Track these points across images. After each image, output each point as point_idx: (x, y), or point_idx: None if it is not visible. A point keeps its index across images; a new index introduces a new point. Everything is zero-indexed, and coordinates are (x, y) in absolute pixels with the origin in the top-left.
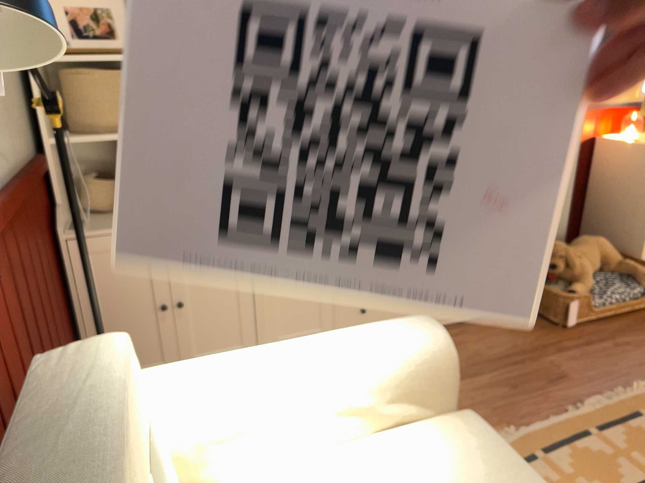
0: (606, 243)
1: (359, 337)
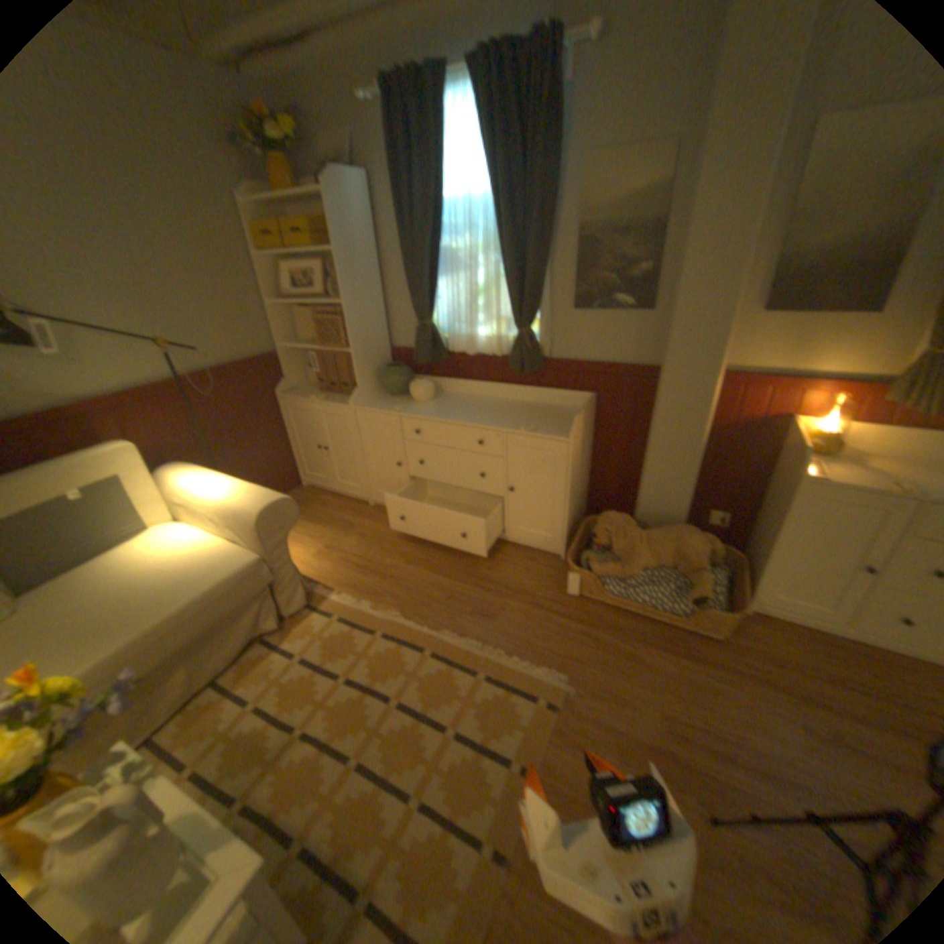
0: (693, 540)
1: (242, 488)
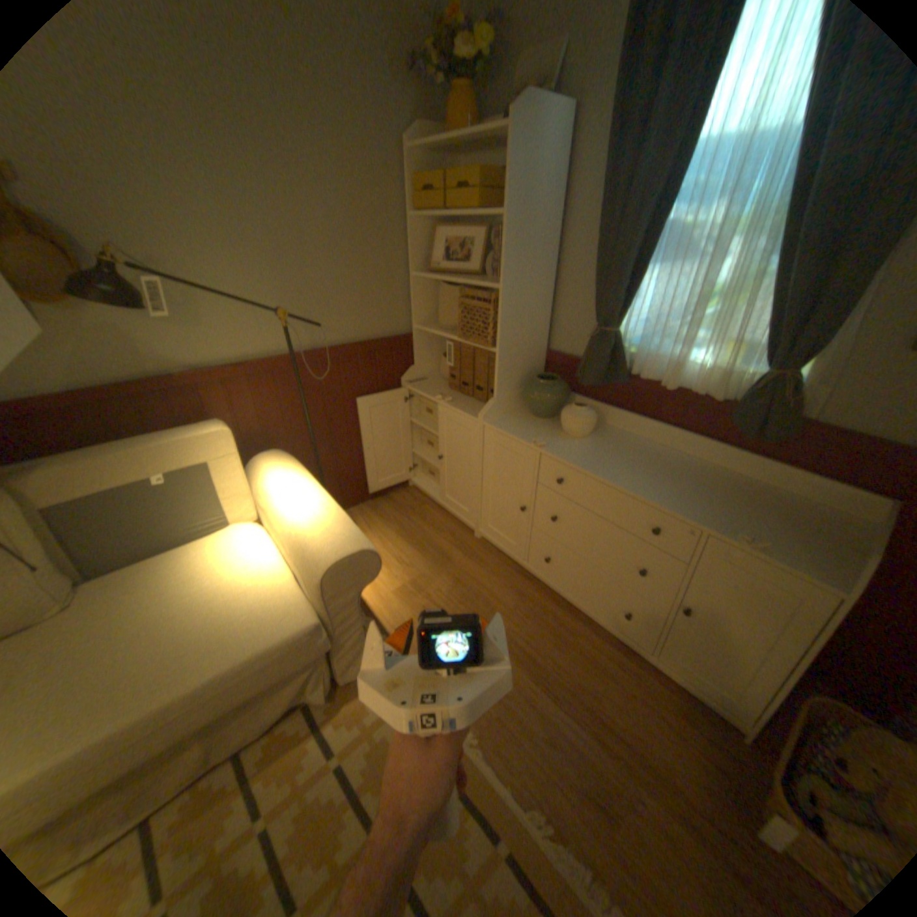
0: None
1: (324, 520)
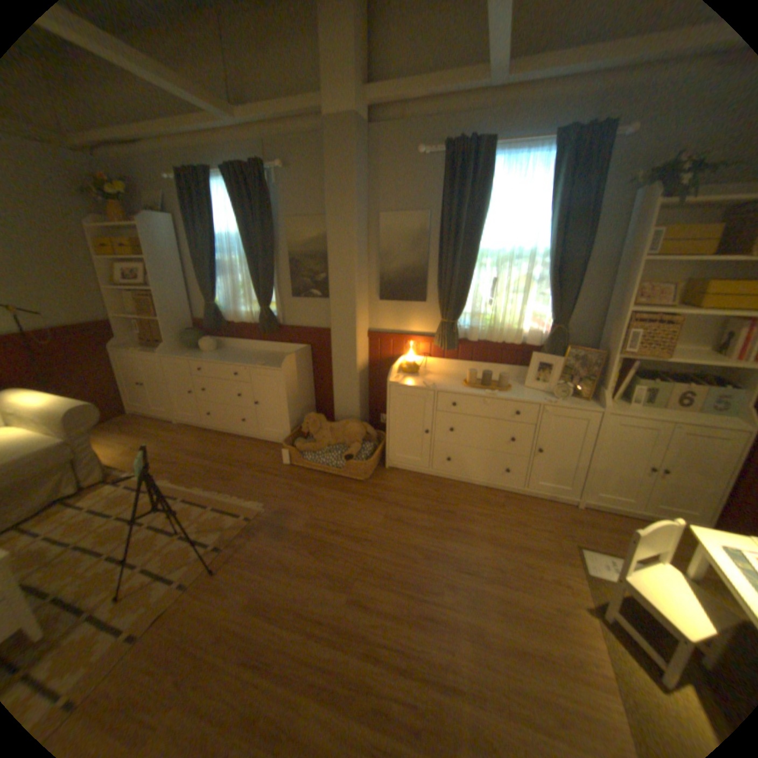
0: (352, 426)
1: (58, 402)
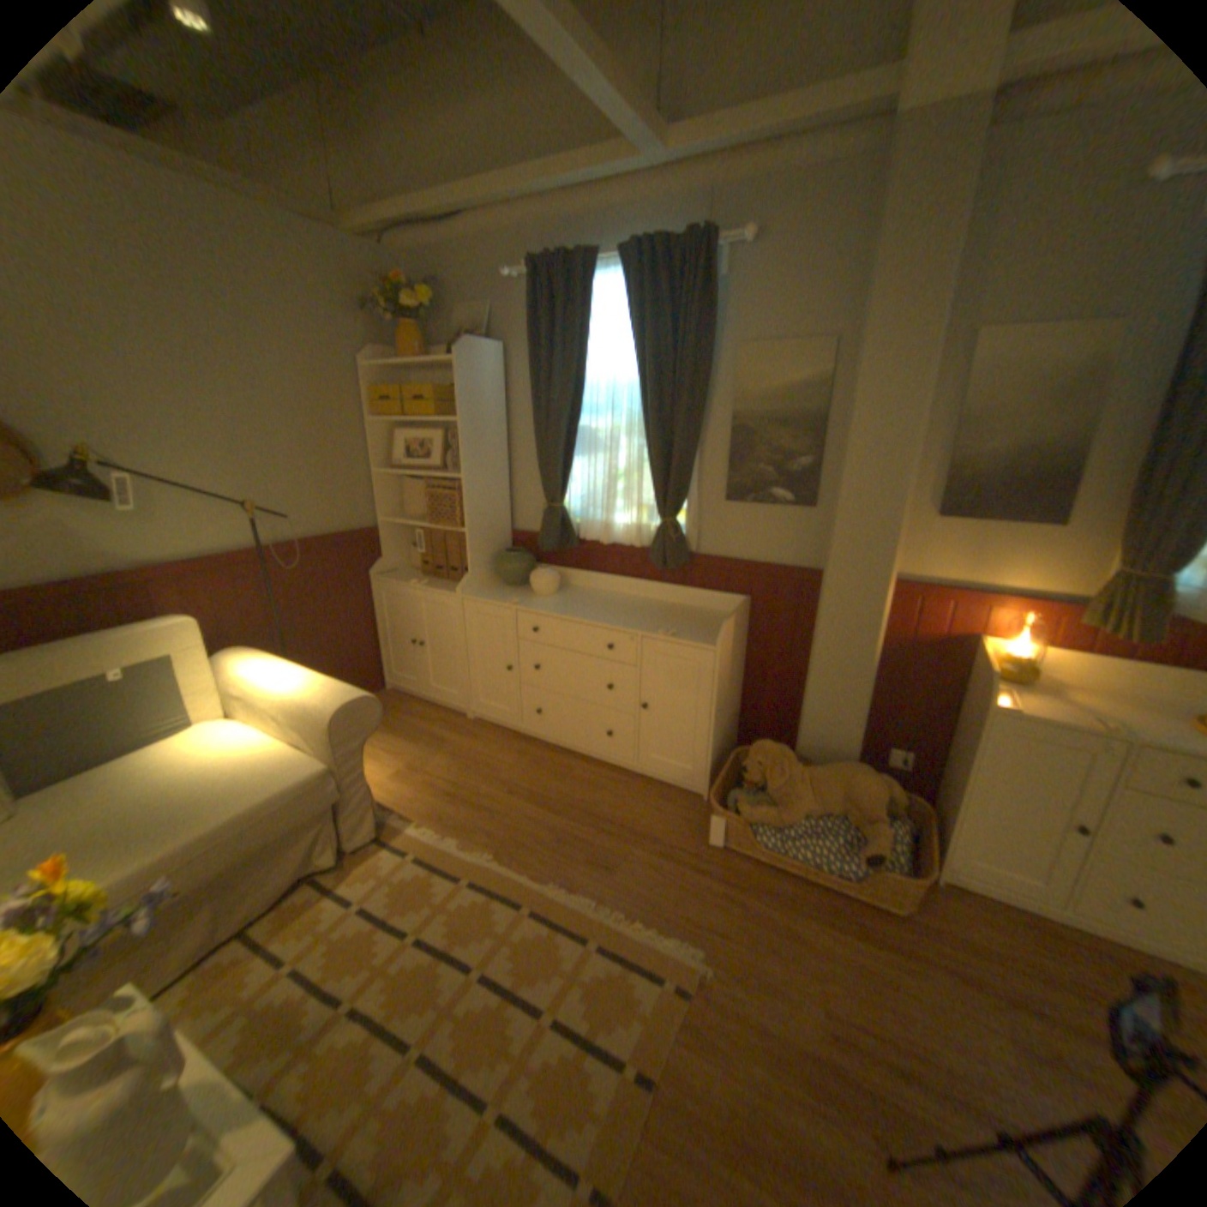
0: (867, 783)
1: (319, 683)
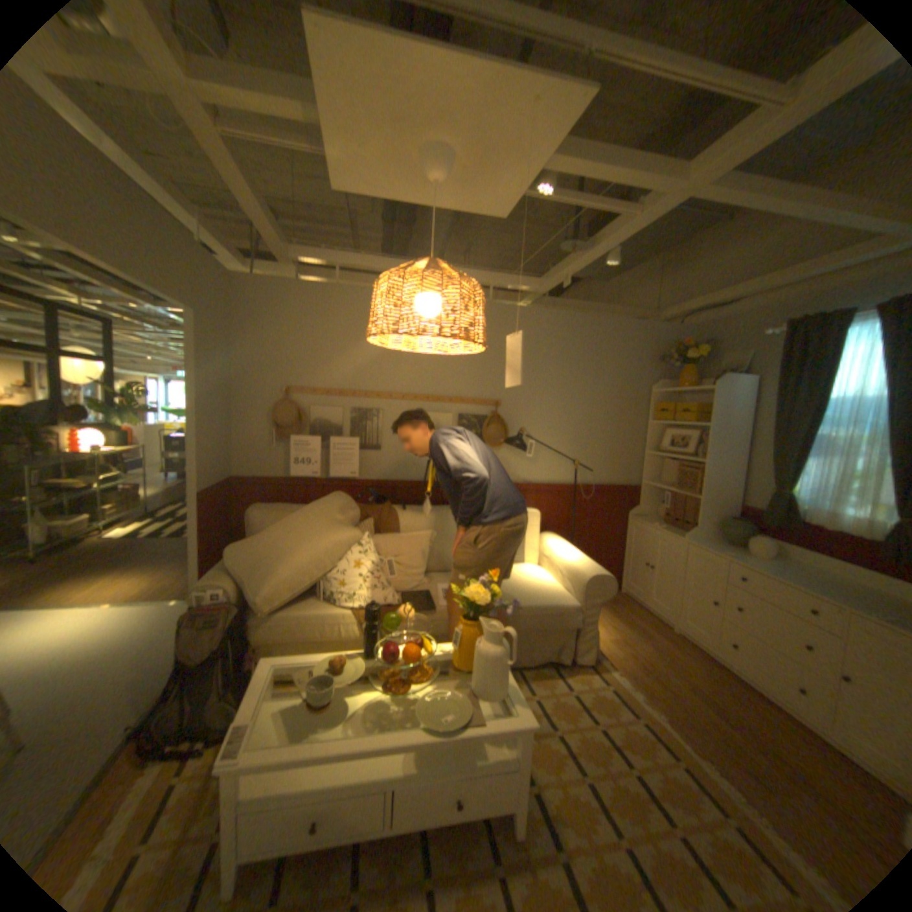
0: None
1: (587, 561)
